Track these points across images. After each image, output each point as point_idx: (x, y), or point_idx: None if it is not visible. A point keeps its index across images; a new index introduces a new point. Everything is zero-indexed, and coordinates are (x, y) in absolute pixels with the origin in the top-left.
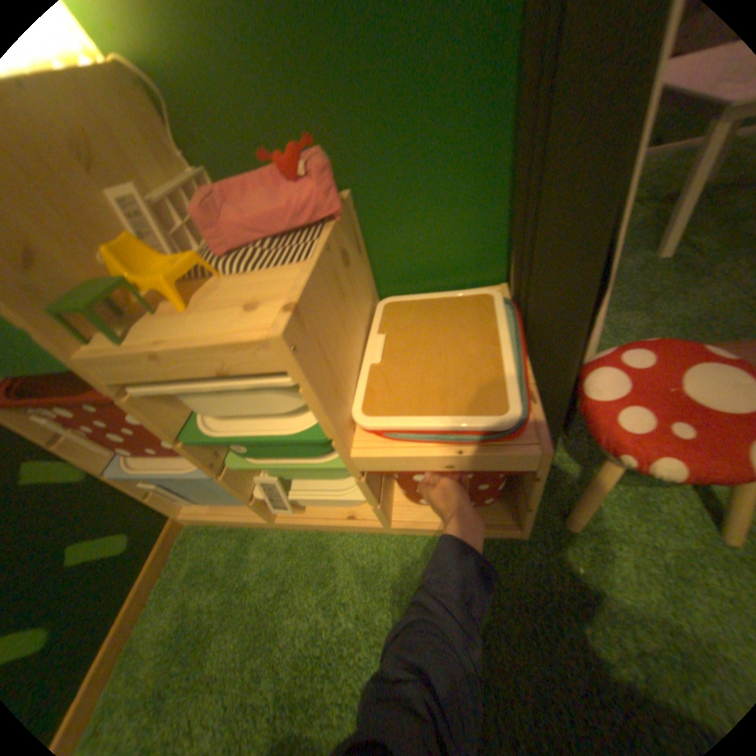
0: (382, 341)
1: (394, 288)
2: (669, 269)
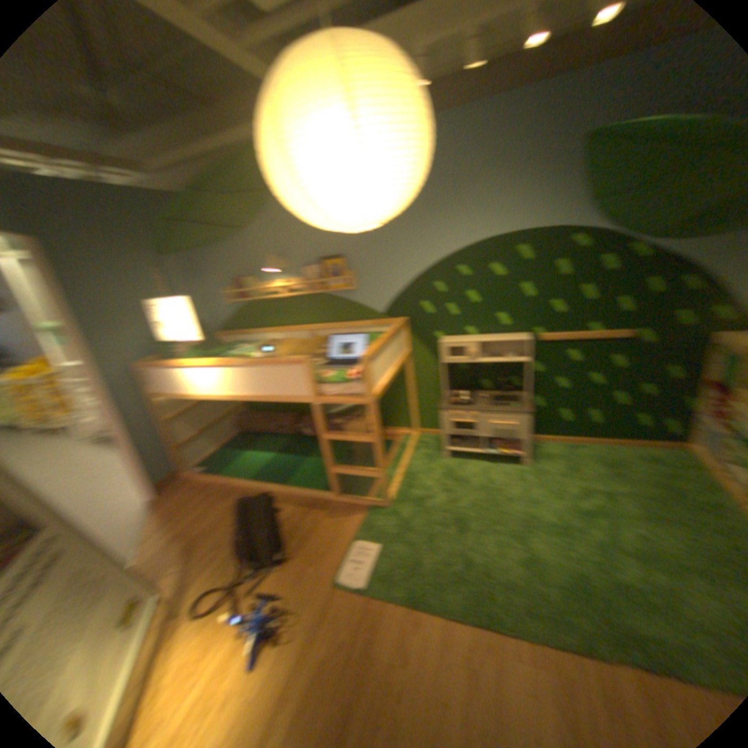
0: None
1: None
2: None
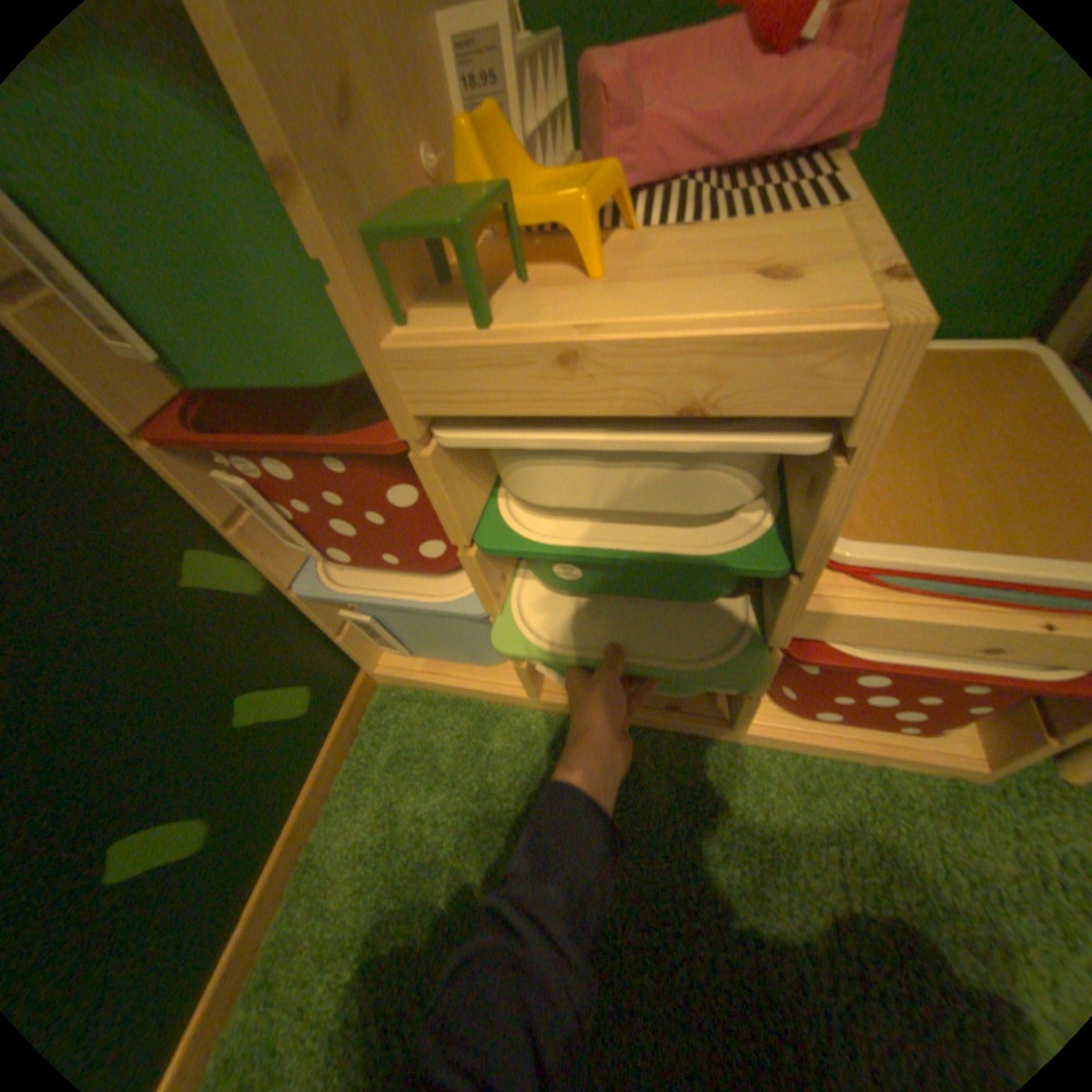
0: None
1: None
2: None
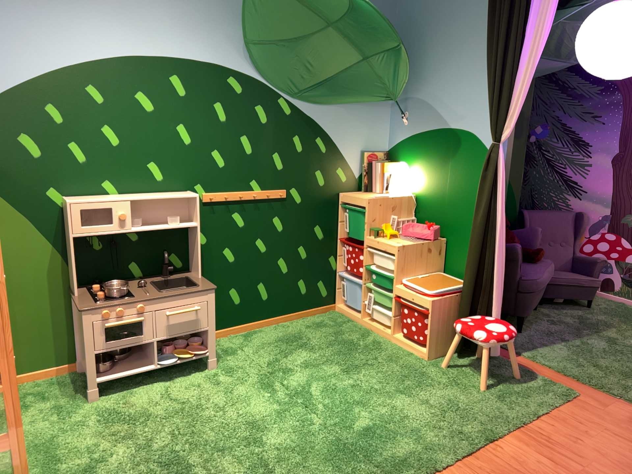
0: (427, 276)
1: (449, 274)
2: (628, 367)
